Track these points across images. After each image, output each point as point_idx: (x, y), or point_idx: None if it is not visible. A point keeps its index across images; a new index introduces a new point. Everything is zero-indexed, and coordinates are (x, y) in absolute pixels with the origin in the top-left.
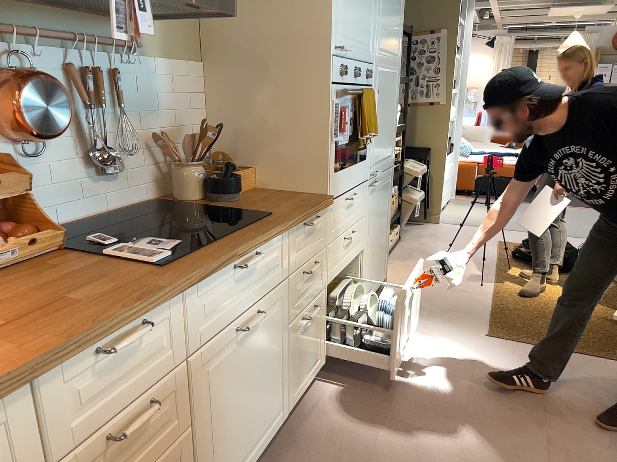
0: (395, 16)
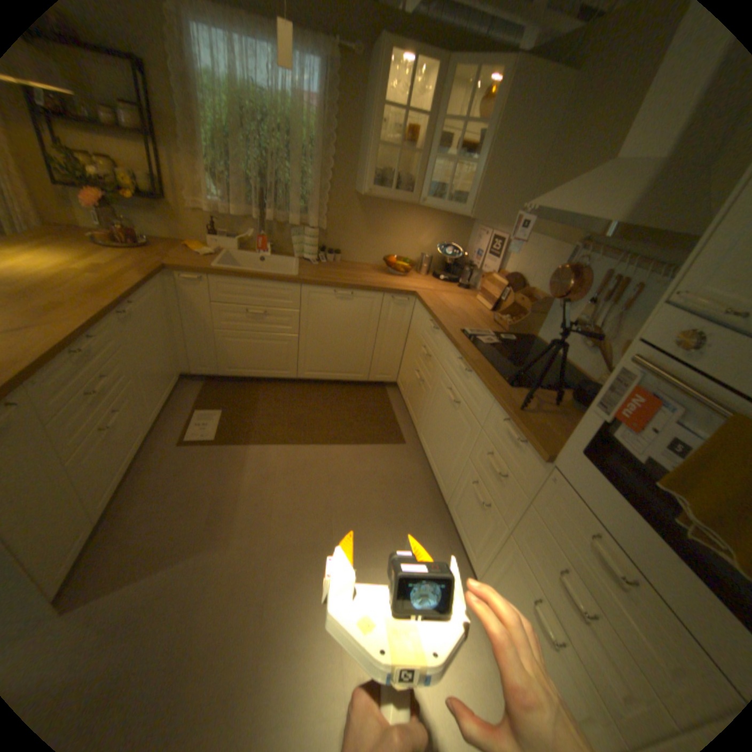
0: None
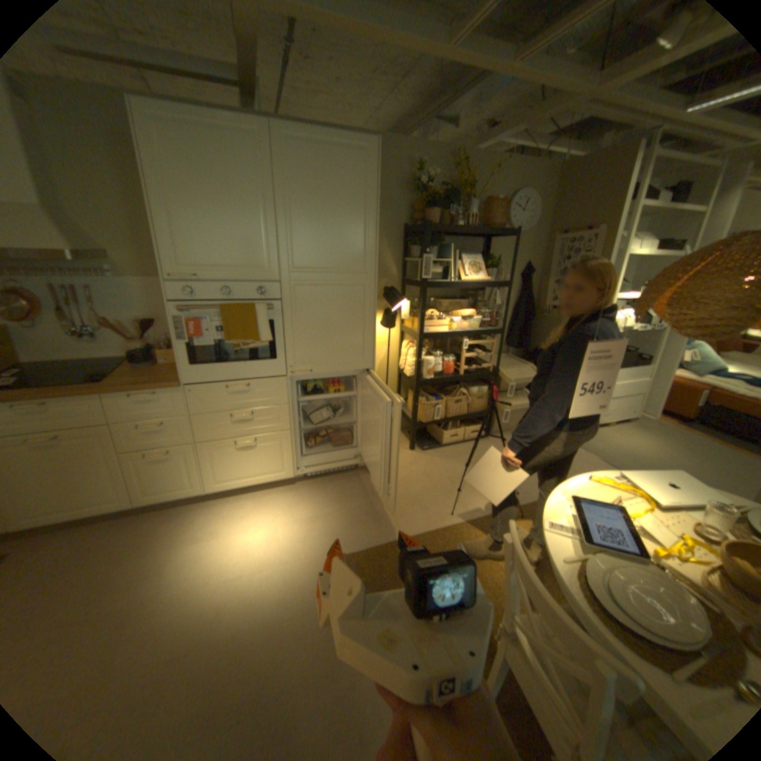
0: (342, 233)
